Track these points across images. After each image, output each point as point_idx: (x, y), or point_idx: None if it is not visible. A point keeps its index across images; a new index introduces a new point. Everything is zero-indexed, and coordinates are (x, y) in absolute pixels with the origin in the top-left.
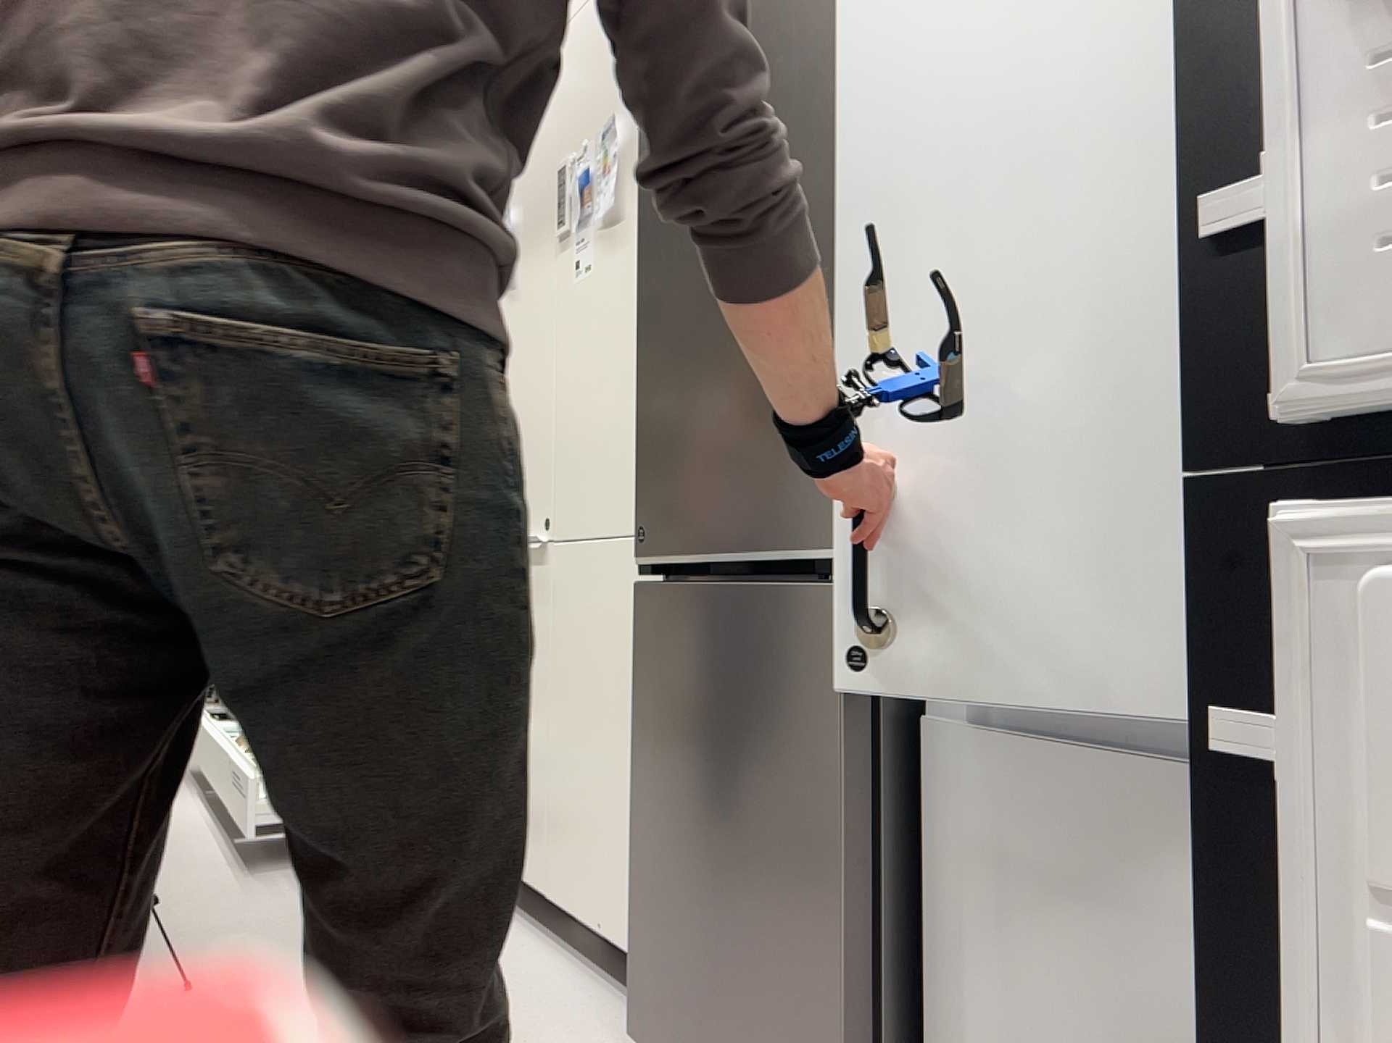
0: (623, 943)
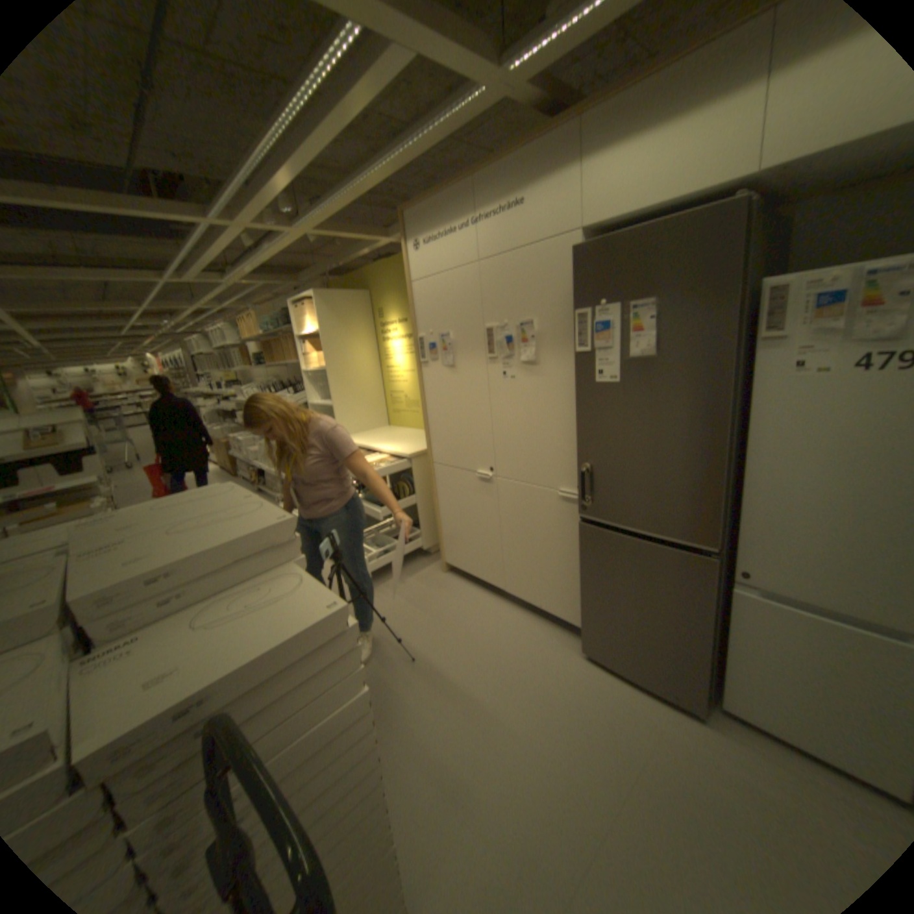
0: (555, 613)
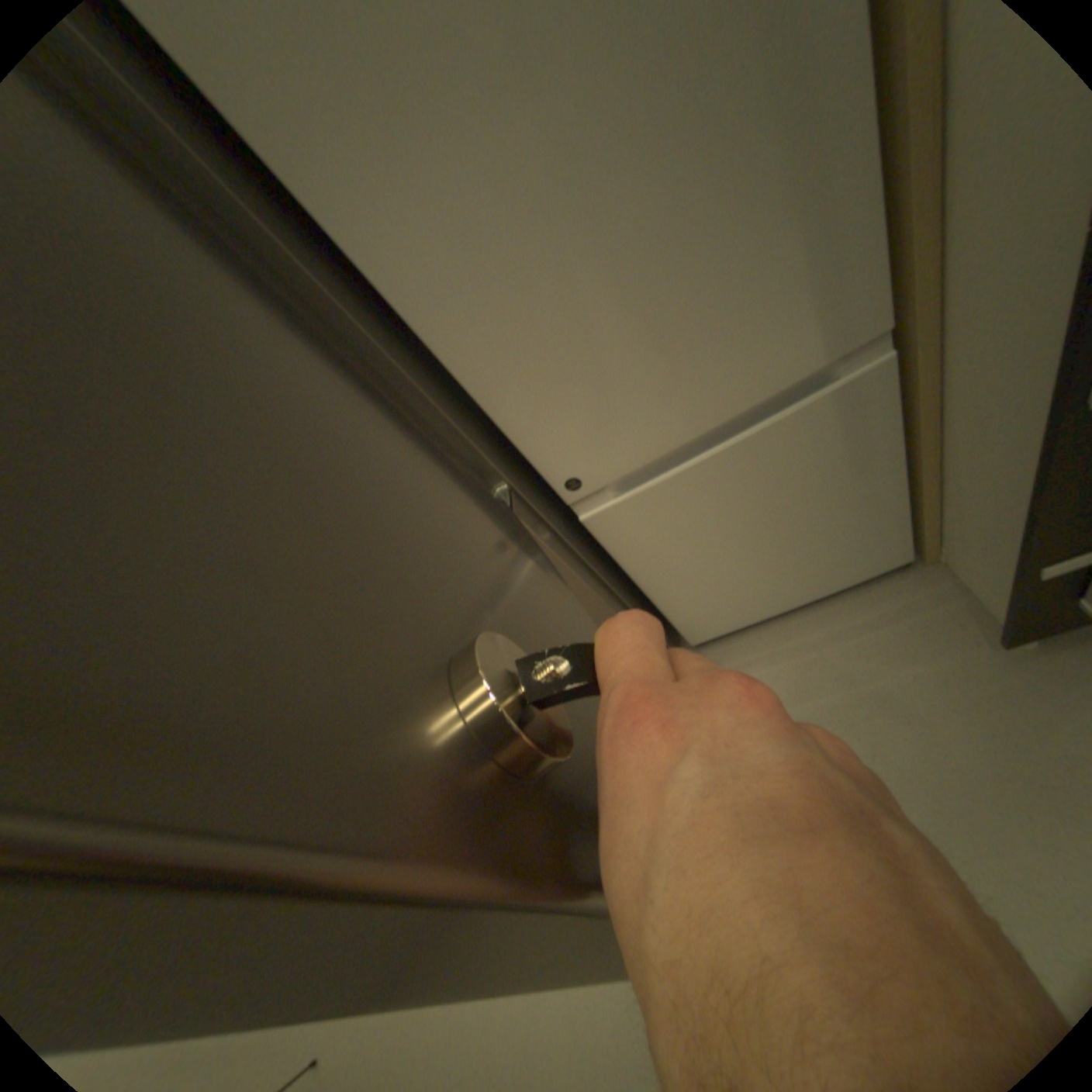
0: None
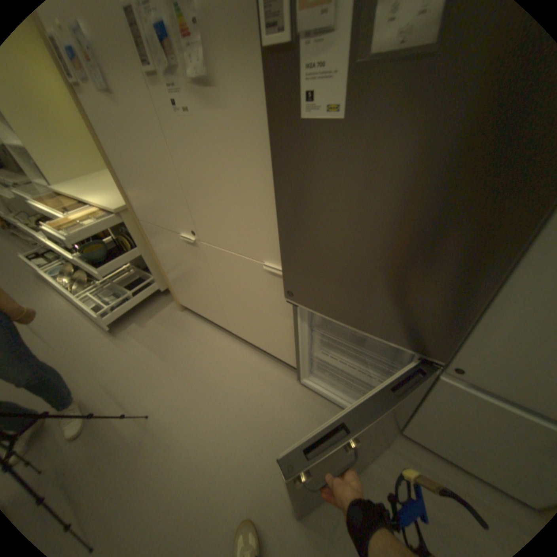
0: (271, 352)
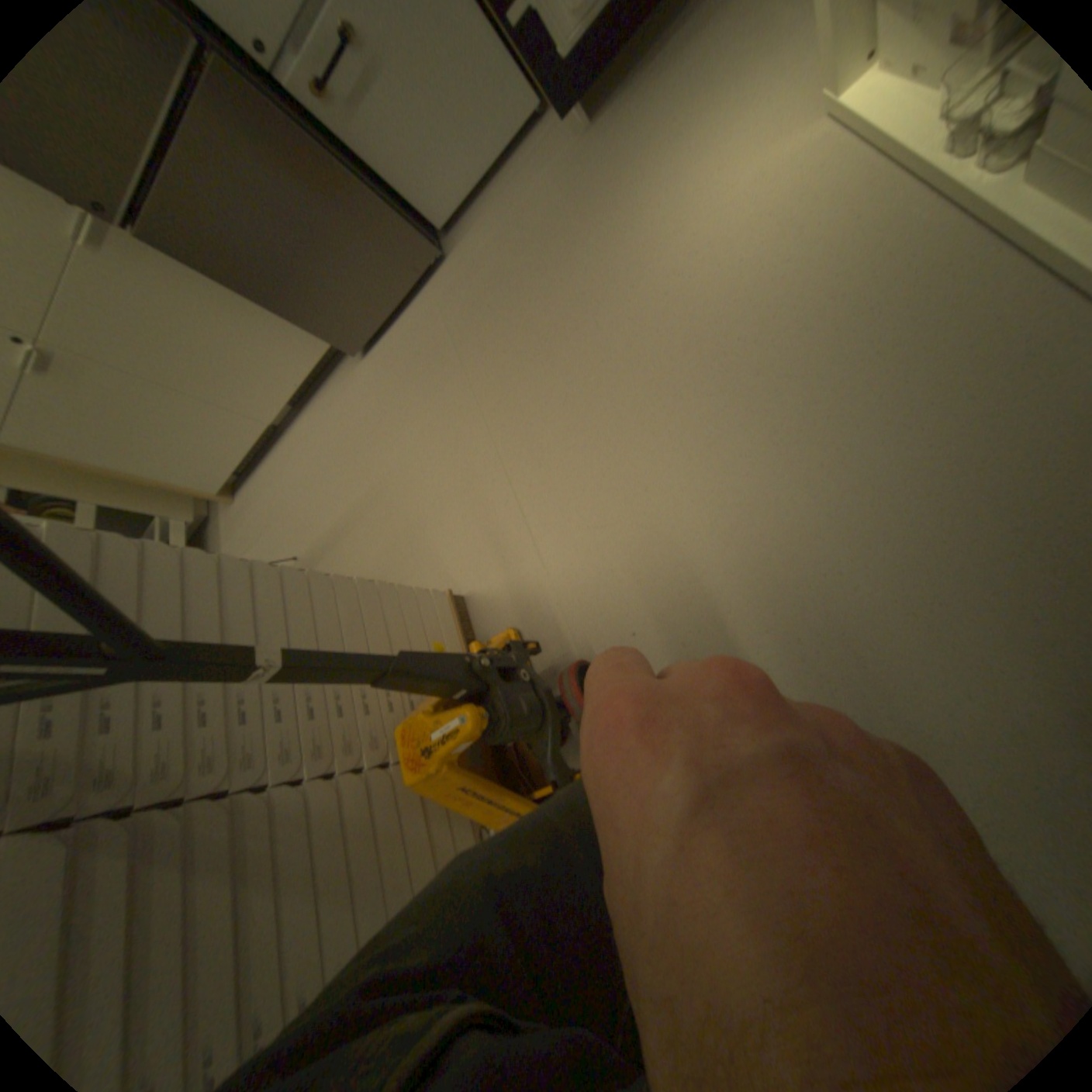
0: (308, 370)
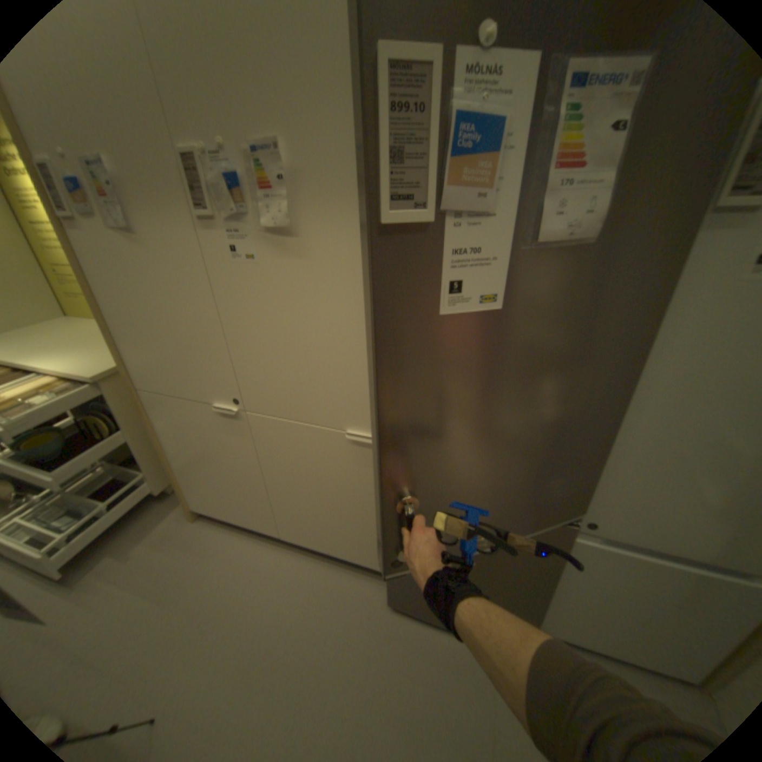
0: (347, 558)
